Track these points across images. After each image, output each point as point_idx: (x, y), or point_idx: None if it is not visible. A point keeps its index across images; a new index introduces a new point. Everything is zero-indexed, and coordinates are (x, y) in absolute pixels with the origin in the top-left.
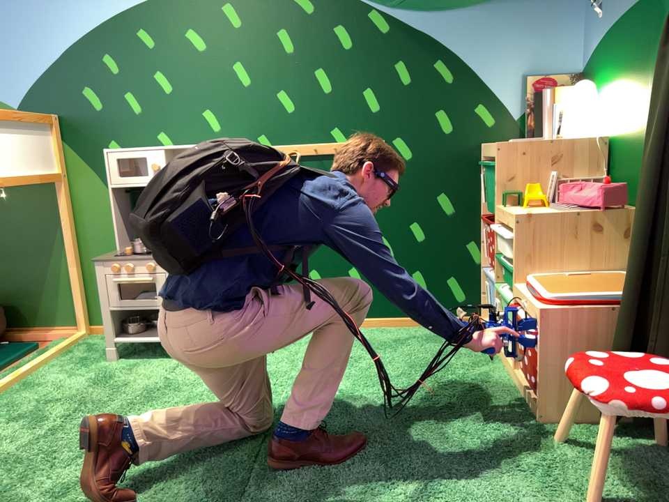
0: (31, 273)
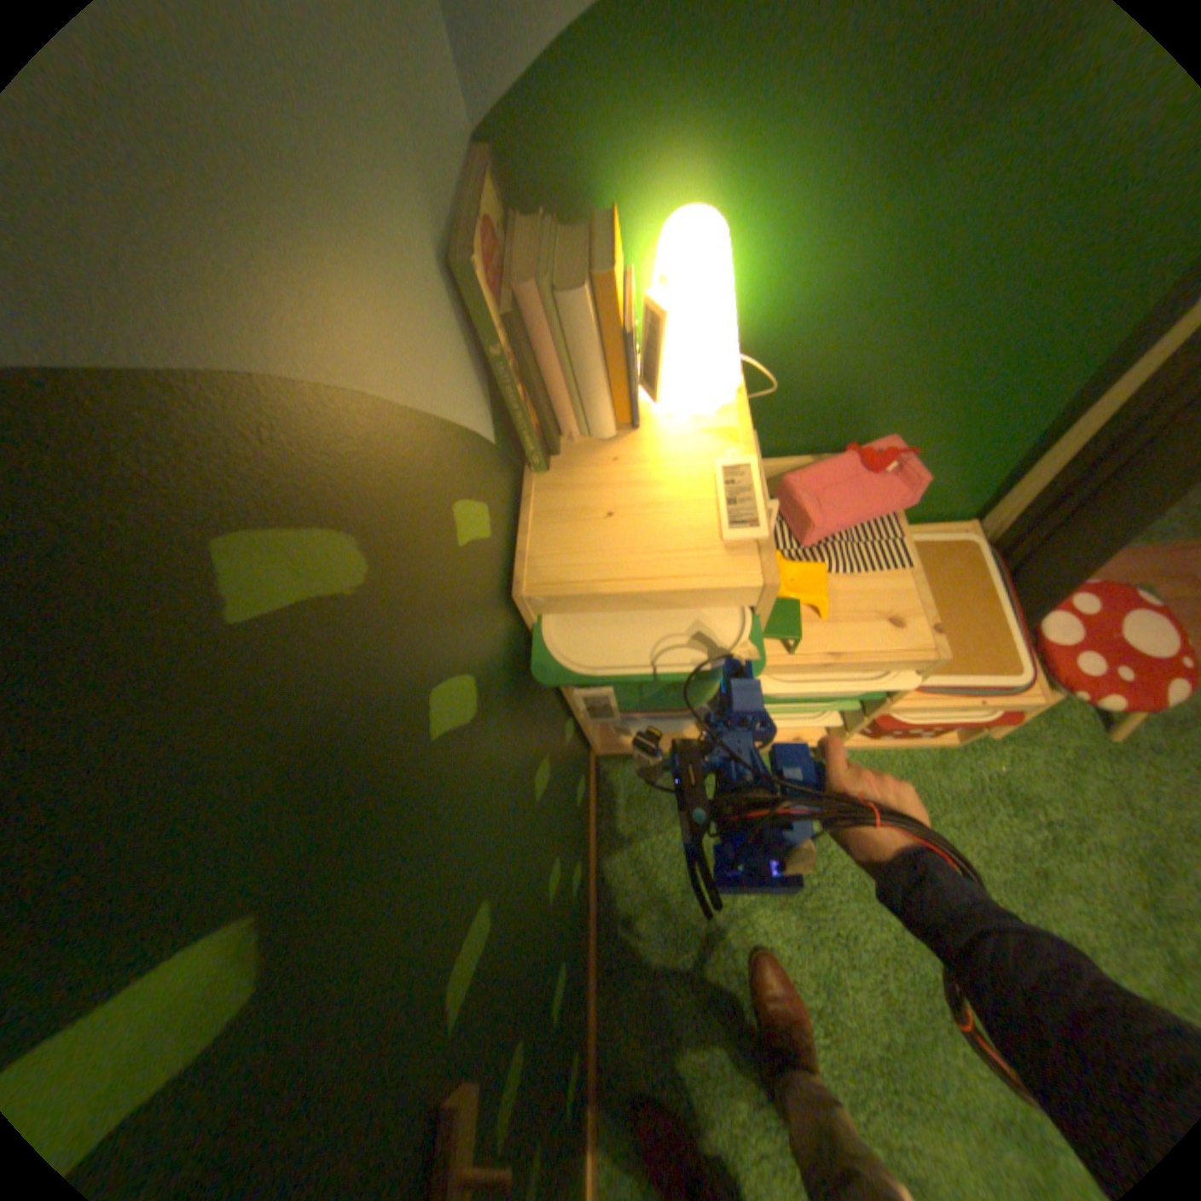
0: None
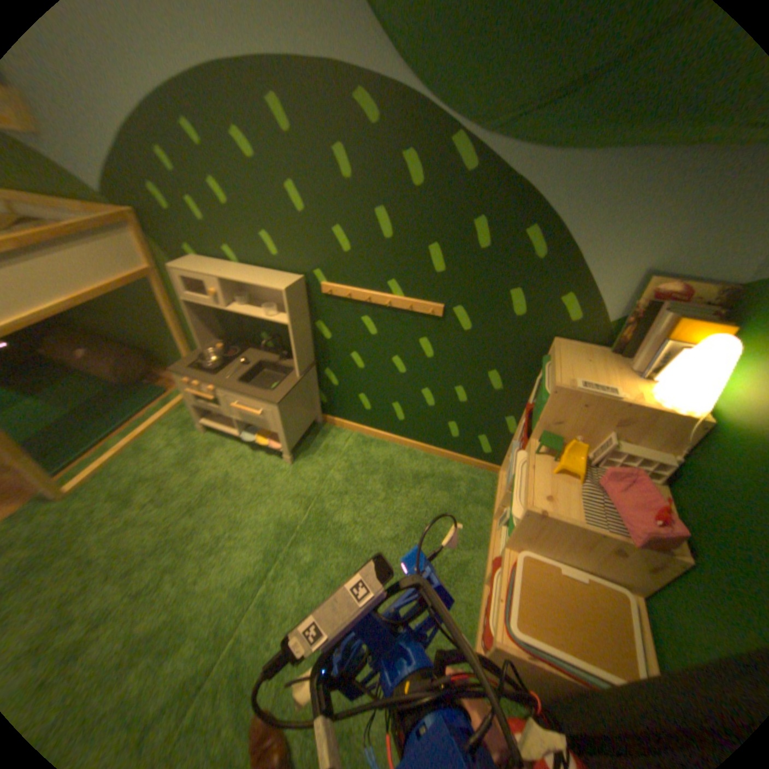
0: (160, 335)
